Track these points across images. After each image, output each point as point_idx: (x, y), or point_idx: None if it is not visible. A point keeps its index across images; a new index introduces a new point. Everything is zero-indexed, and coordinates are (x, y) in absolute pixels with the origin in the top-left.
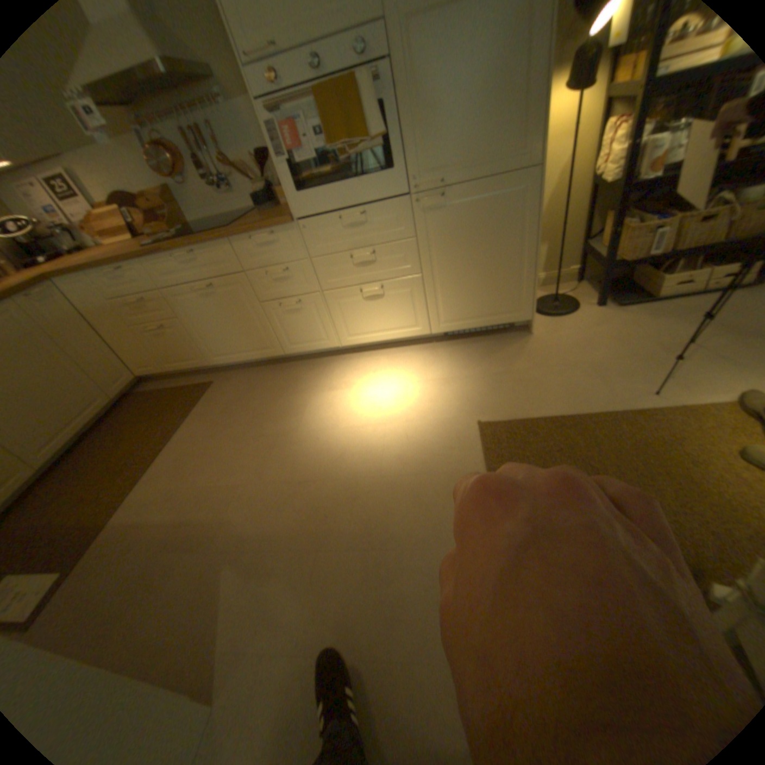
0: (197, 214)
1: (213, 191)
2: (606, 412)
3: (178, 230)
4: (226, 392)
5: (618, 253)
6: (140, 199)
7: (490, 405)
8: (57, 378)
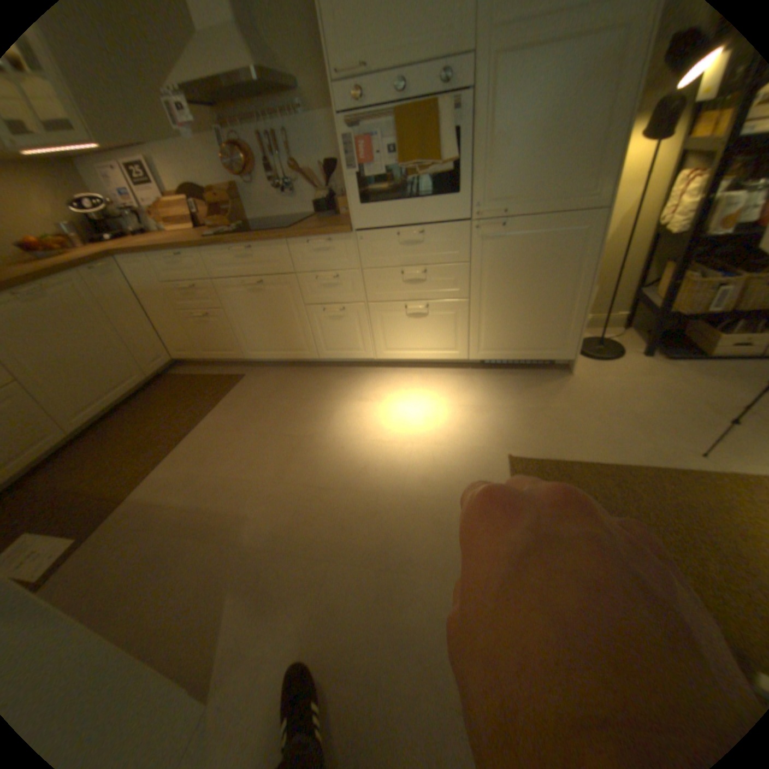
0: (257, 212)
1: (276, 193)
2: (646, 467)
3: (238, 225)
4: (257, 387)
5: (674, 305)
6: (207, 192)
7: (523, 440)
8: (101, 349)
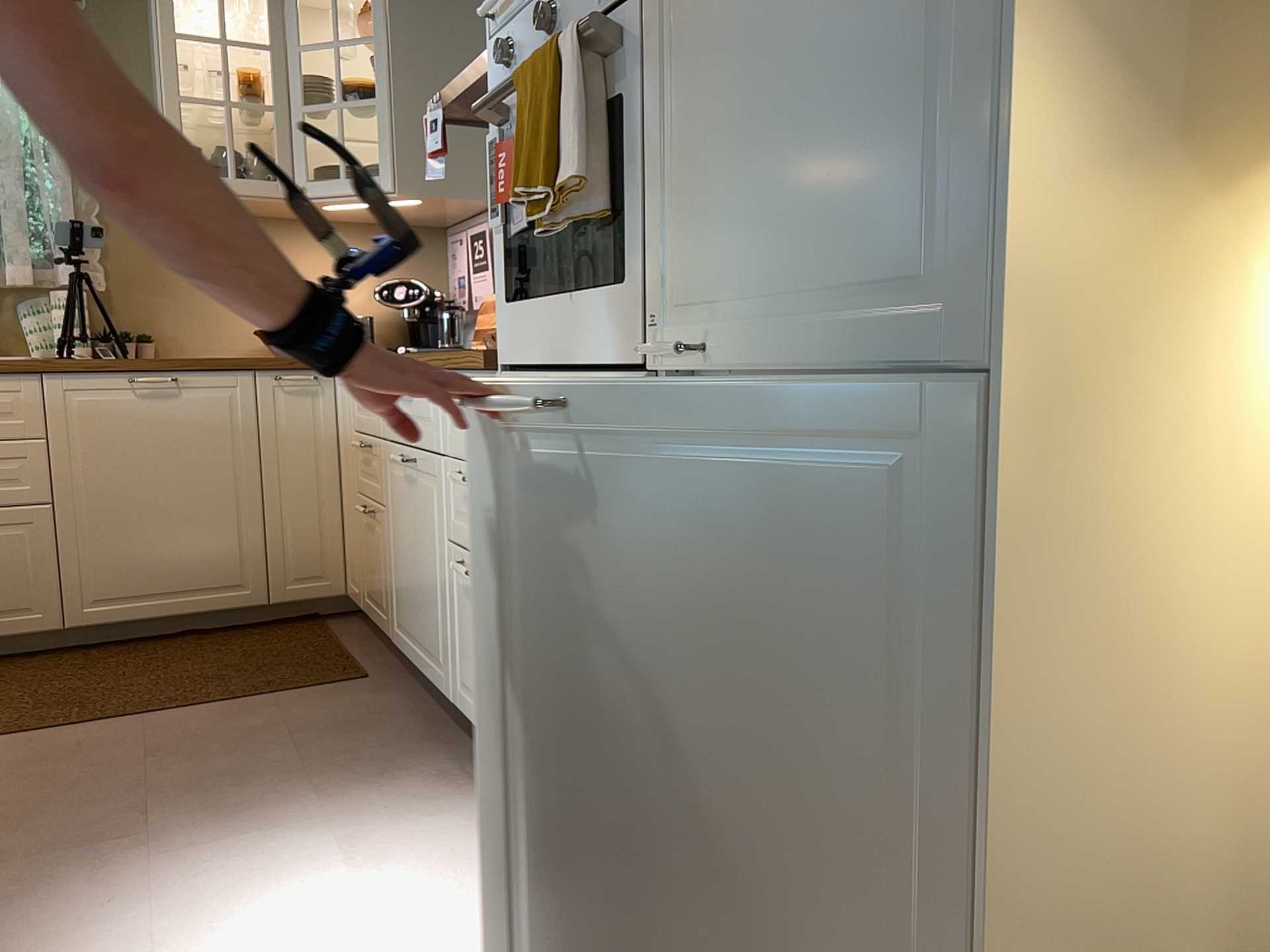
0: None
1: None
2: None
3: None
4: (329, 707)
5: None
6: None
7: None
8: (213, 513)
